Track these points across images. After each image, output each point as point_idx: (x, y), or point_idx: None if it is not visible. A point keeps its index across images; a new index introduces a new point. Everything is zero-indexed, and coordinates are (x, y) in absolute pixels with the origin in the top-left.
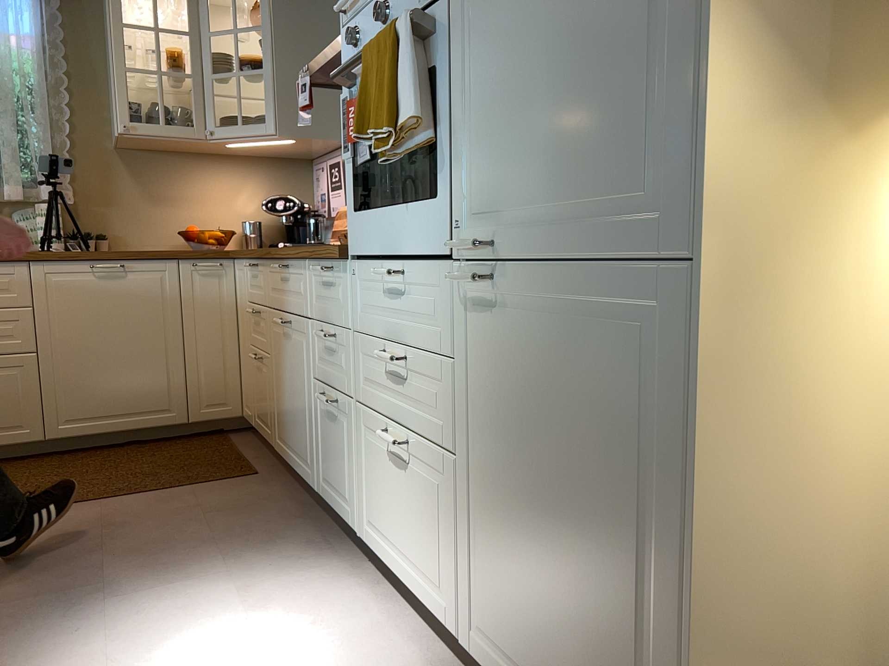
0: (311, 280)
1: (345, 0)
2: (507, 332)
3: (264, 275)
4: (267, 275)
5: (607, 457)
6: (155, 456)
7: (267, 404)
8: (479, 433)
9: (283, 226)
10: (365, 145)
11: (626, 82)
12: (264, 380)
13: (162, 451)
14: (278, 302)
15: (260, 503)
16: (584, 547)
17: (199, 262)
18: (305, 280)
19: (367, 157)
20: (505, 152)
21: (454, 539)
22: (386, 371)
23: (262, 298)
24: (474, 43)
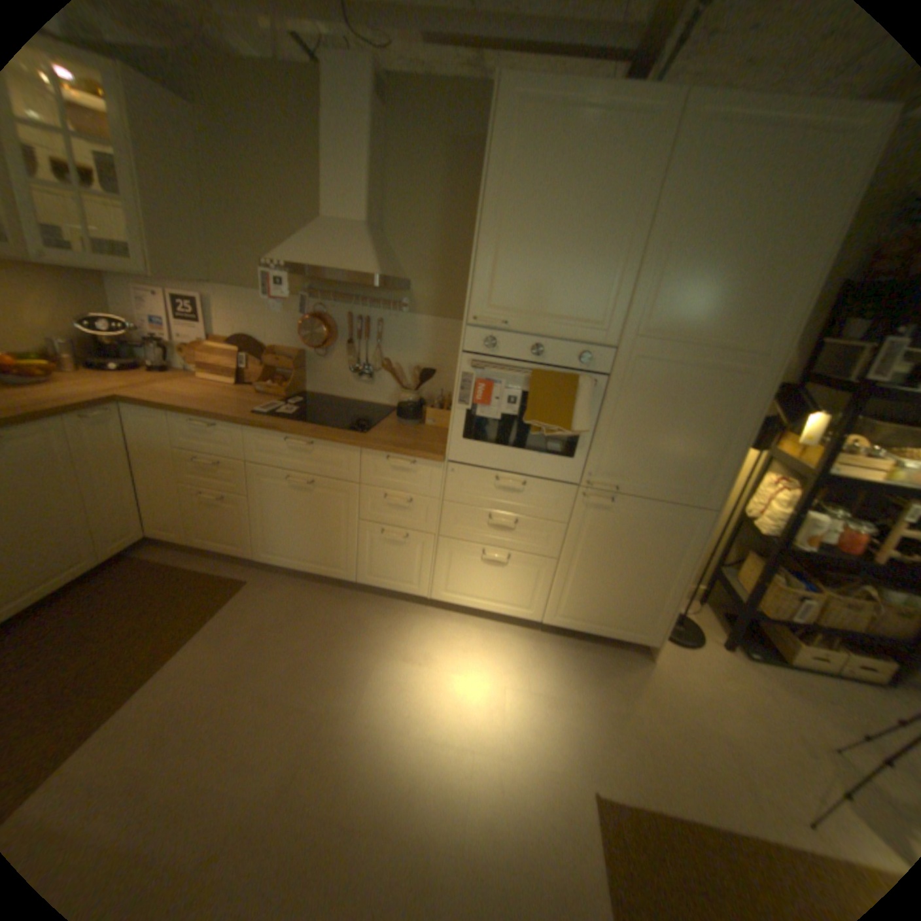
0: (360, 459)
1: (491, 322)
2: (610, 517)
3: (238, 438)
4: (248, 440)
5: (657, 555)
6: (102, 609)
7: (235, 531)
8: (577, 549)
9: (82, 340)
10: (487, 409)
11: (702, 456)
12: (227, 514)
13: (99, 601)
14: (279, 464)
15: (294, 603)
16: (637, 579)
17: (85, 415)
18: (353, 459)
19: (491, 417)
20: (630, 455)
21: (543, 586)
22: (484, 522)
23: (226, 453)
24: (619, 406)
